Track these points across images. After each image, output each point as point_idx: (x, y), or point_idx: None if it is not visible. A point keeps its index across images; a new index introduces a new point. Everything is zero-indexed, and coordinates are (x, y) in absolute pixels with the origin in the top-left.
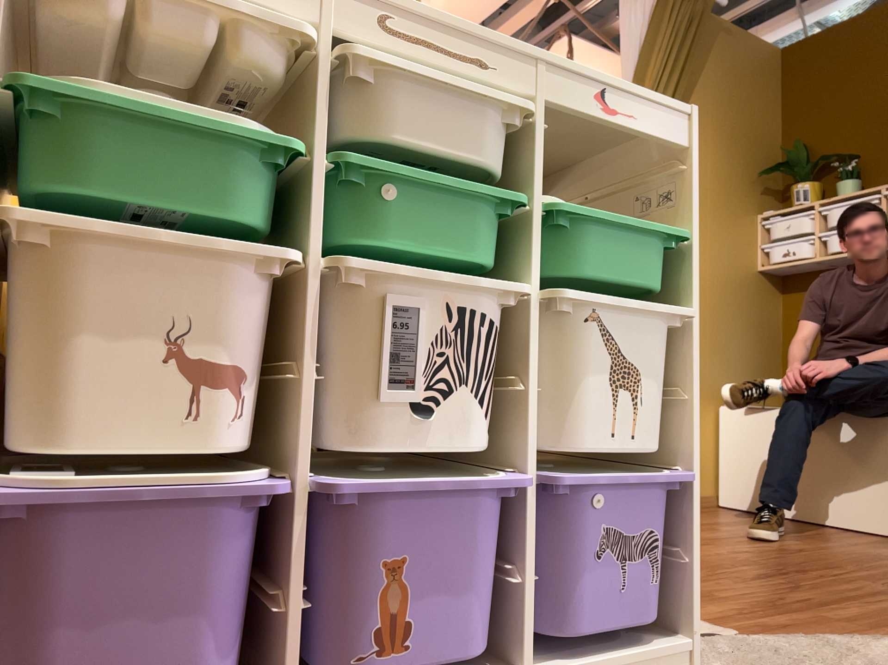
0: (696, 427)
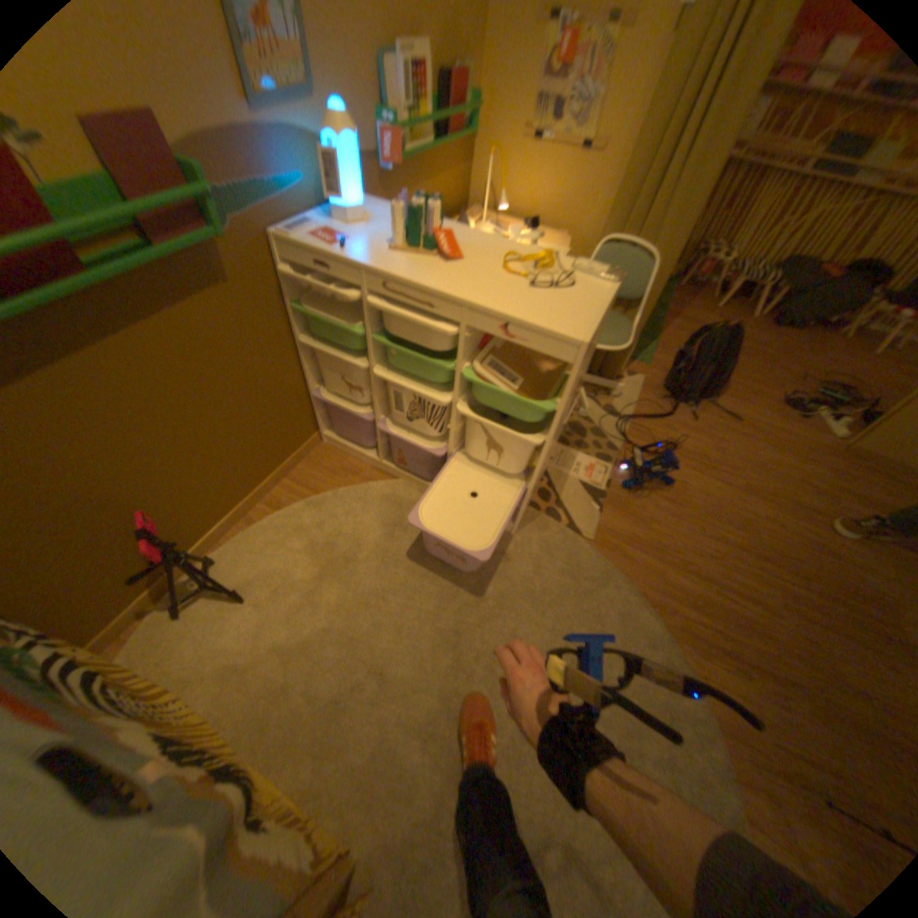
0: (533, 479)
